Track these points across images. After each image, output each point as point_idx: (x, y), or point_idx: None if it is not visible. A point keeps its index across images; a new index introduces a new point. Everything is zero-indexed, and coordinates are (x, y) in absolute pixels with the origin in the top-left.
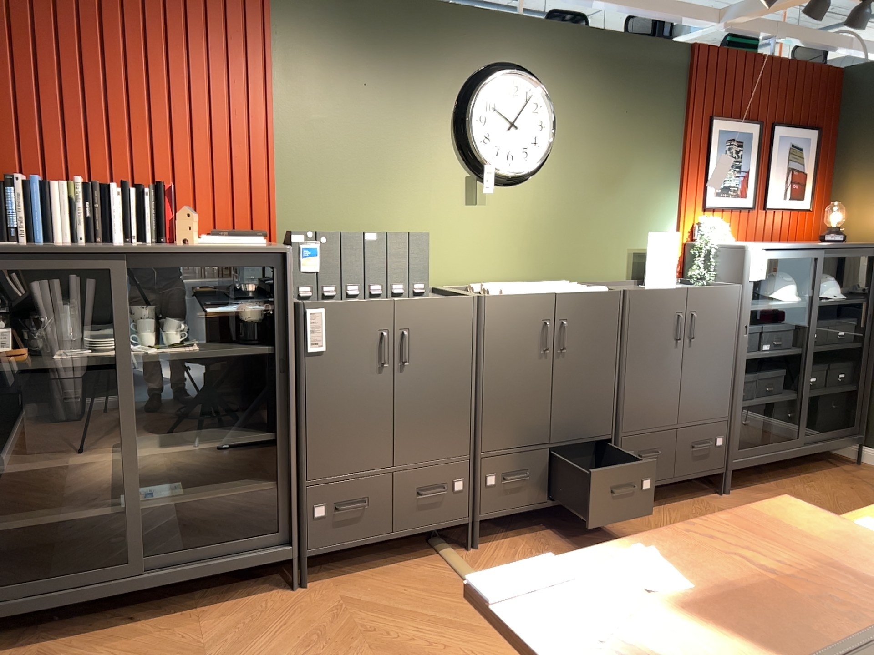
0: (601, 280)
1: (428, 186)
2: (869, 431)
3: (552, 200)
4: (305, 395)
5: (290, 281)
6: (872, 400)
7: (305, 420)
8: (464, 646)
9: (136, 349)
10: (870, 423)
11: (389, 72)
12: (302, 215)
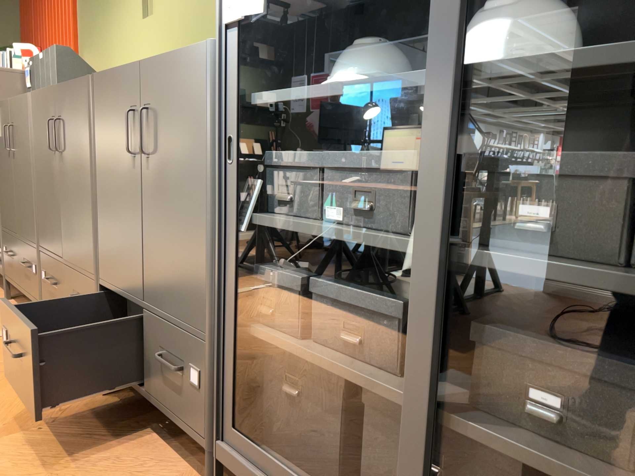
0: None
1: (125, 11)
2: None
3: None
4: None
5: None
6: None
7: None
8: None
9: None
10: None
11: None
12: (85, 56)
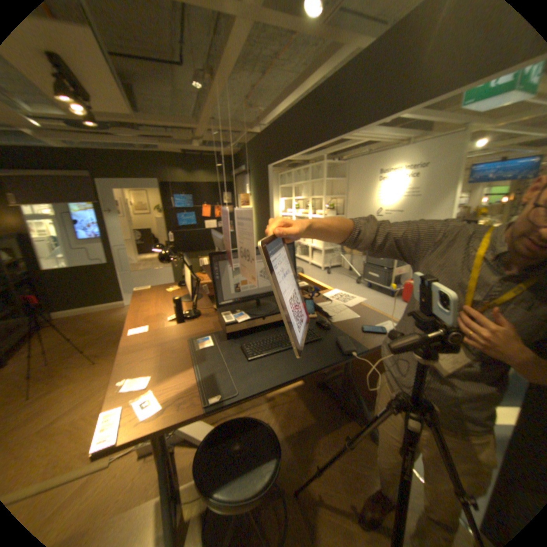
0: None
1: None
2: (47, 307)
3: None
4: None
5: None
6: (43, 296)
7: None
8: None
9: None
10: (46, 304)
11: None
12: None
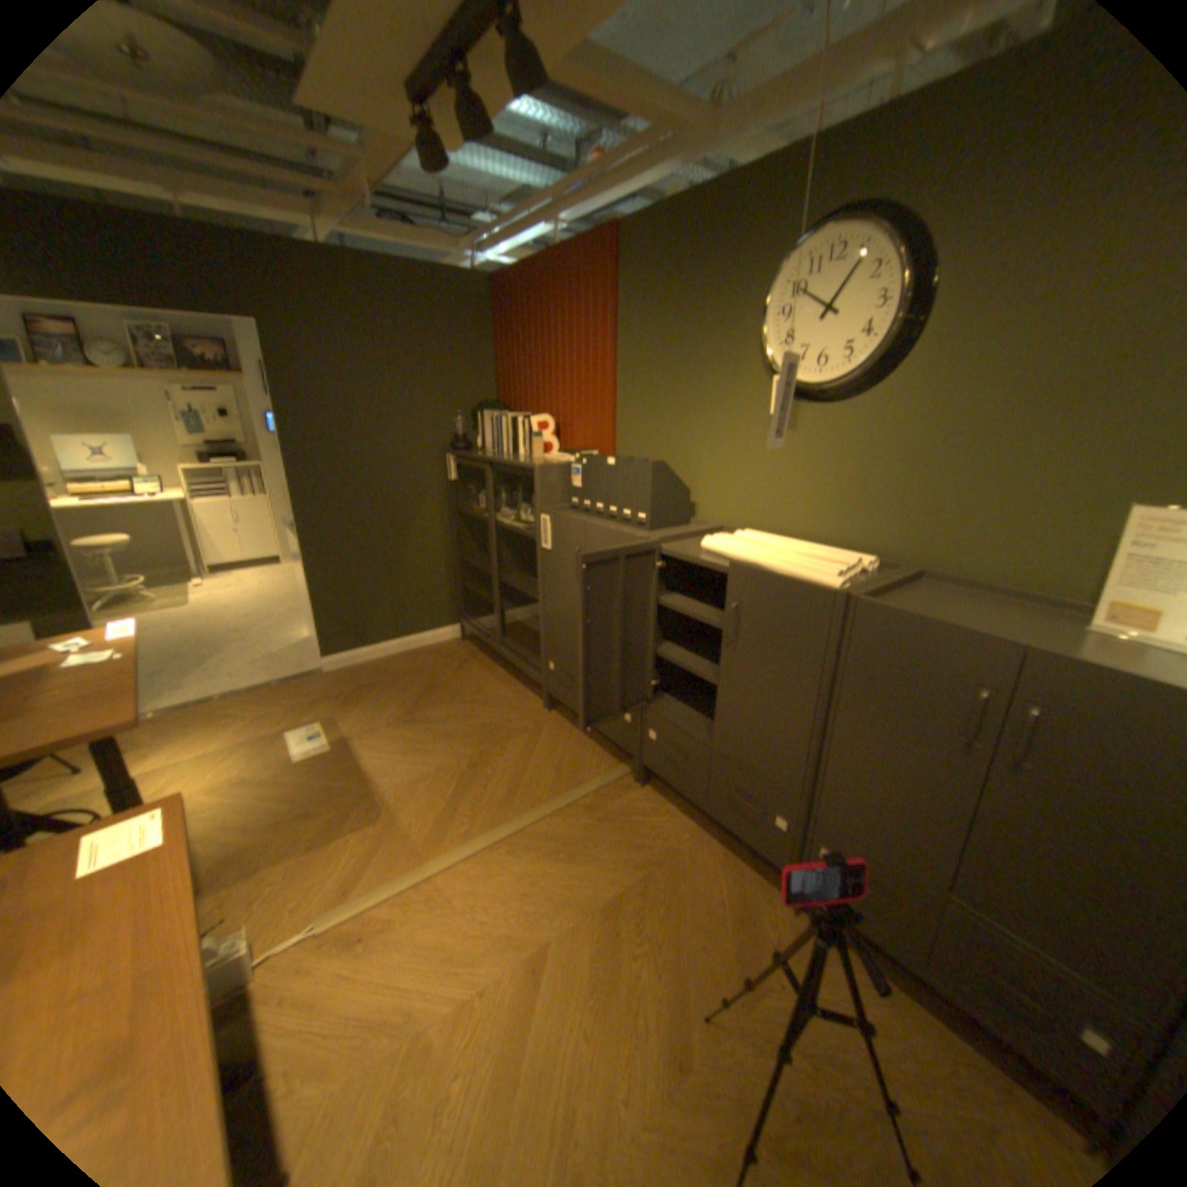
0: (1011, 582)
1: (729, 408)
2: None
3: (910, 424)
4: (545, 580)
5: (537, 492)
6: None
7: (546, 597)
8: (490, 798)
9: (510, 521)
10: None
11: (699, 280)
12: (631, 439)
